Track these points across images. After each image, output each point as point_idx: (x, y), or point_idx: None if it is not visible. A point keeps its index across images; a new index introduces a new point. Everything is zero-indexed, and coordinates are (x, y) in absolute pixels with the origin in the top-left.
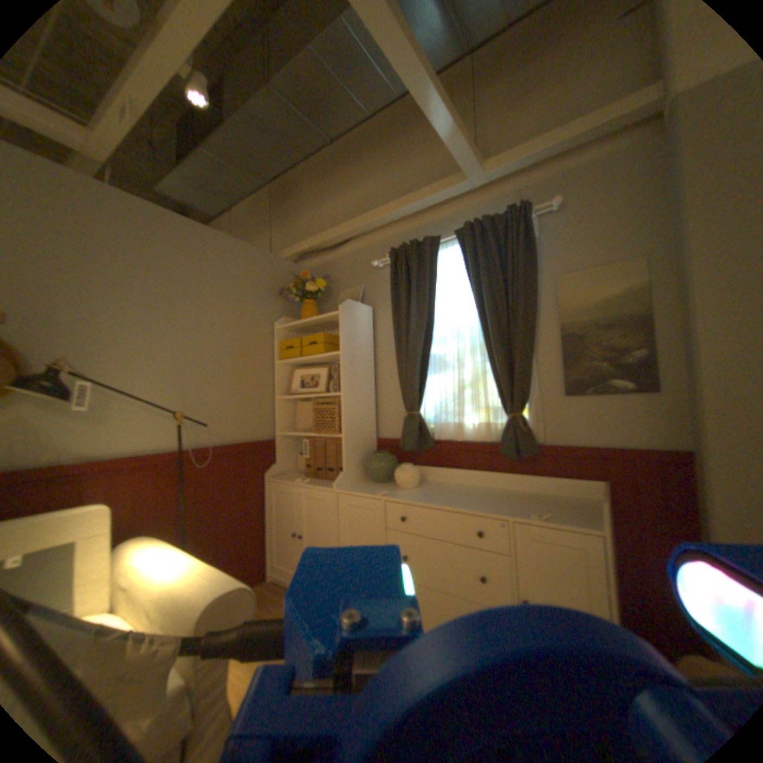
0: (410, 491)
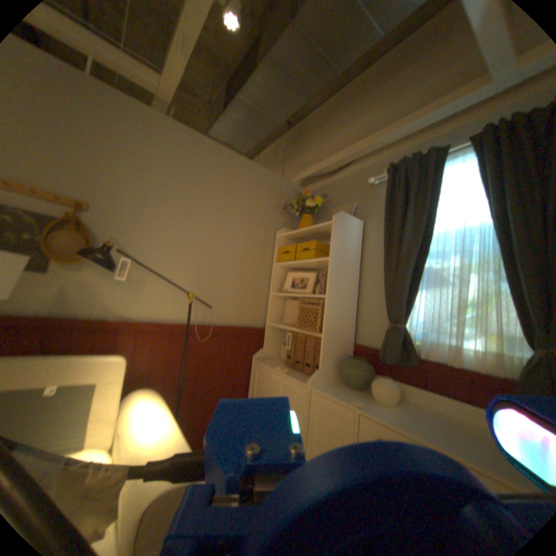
0: (389, 411)
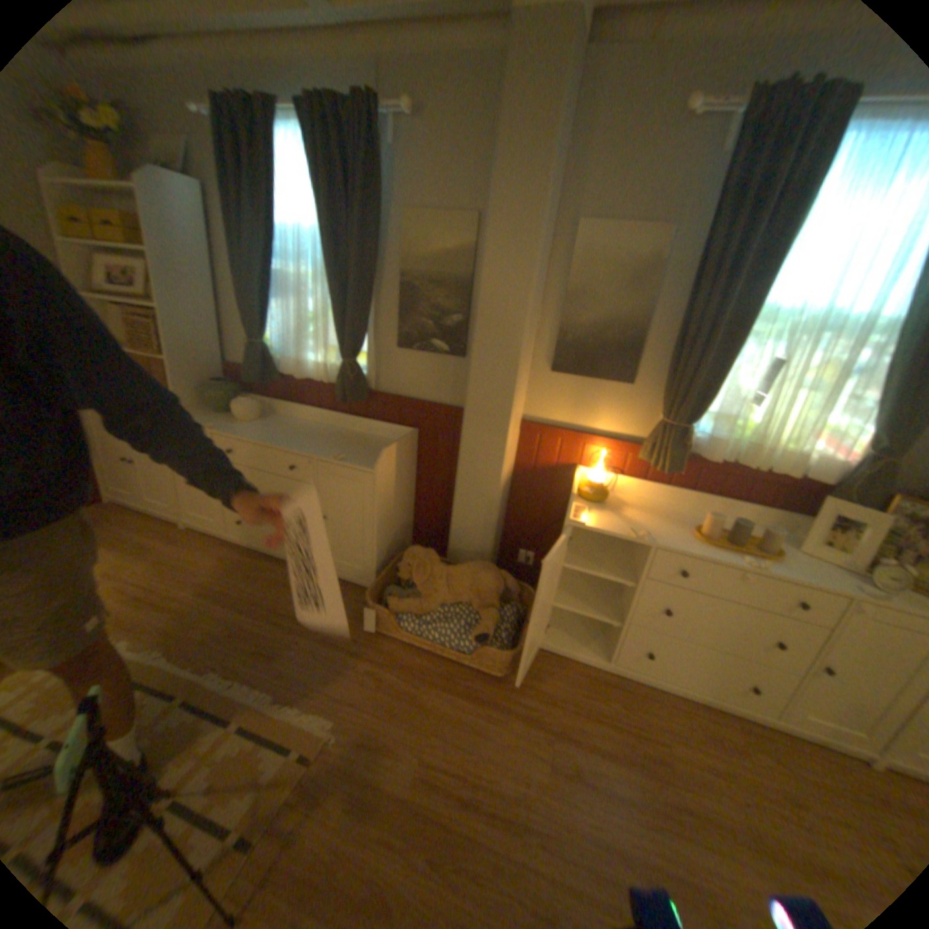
0: (245, 427)
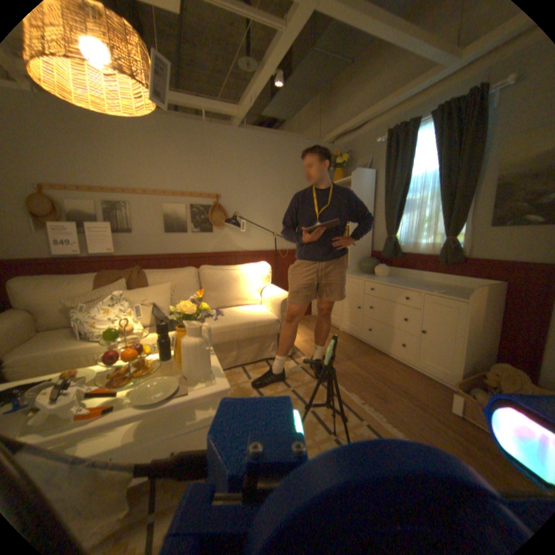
0: (380, 278)
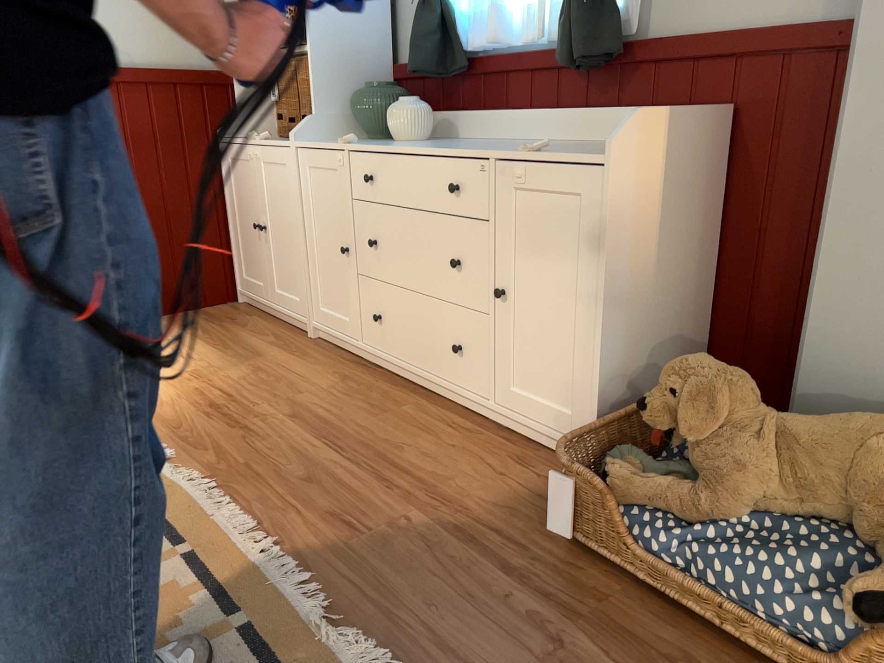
0: (399, 144)
